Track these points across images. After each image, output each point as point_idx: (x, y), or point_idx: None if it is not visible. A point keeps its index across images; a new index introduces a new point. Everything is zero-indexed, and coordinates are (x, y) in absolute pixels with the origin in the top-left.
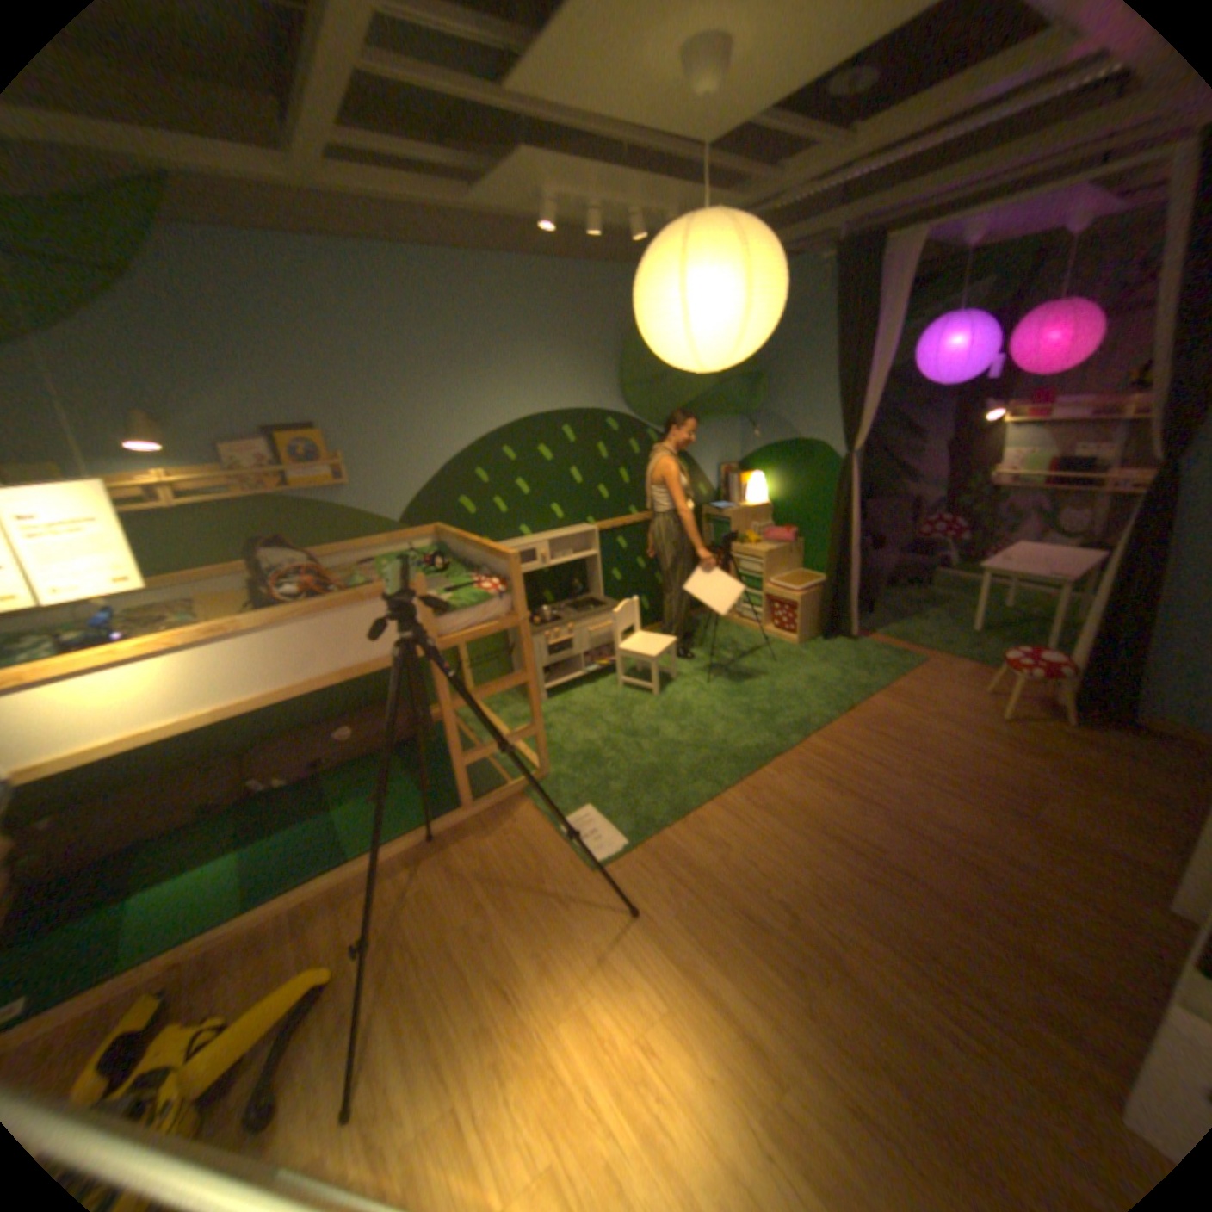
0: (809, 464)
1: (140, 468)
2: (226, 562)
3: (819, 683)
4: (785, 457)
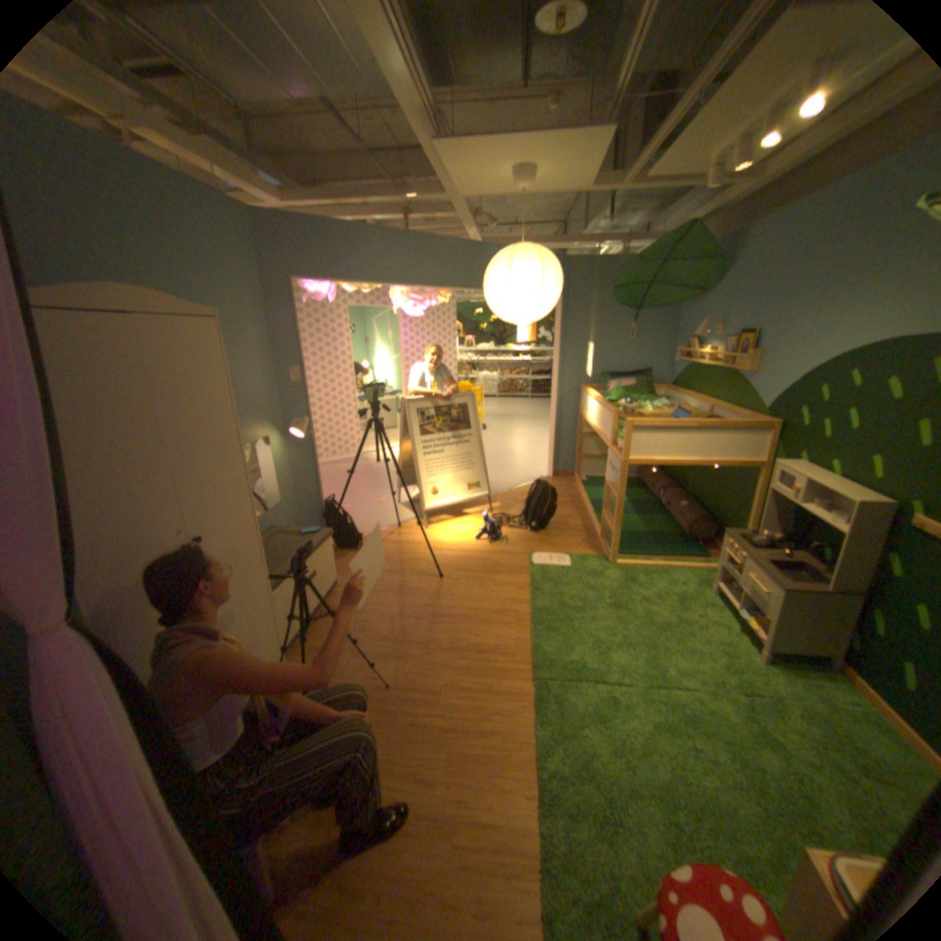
0: None
1: (714, 344)
2: (714, 397)
3: (613, 801)
4: None
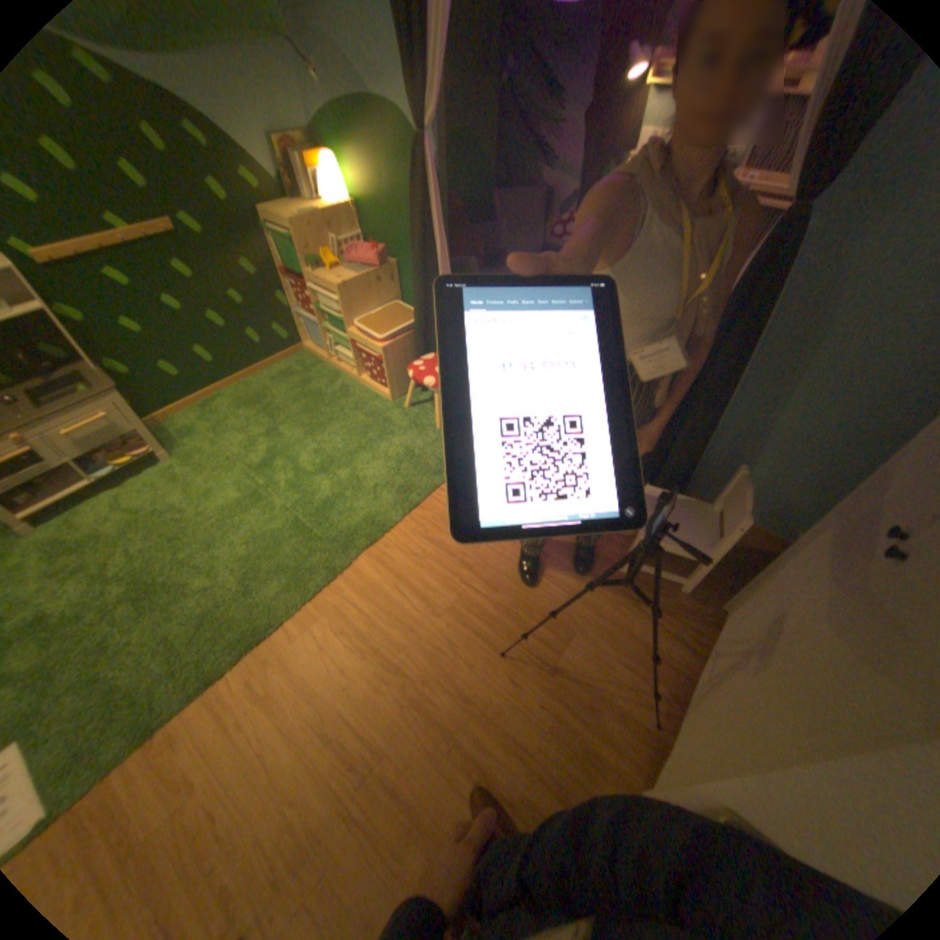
0: (384, 143)
1: None
2: None
3: (395, 462)
4: (354, 124)
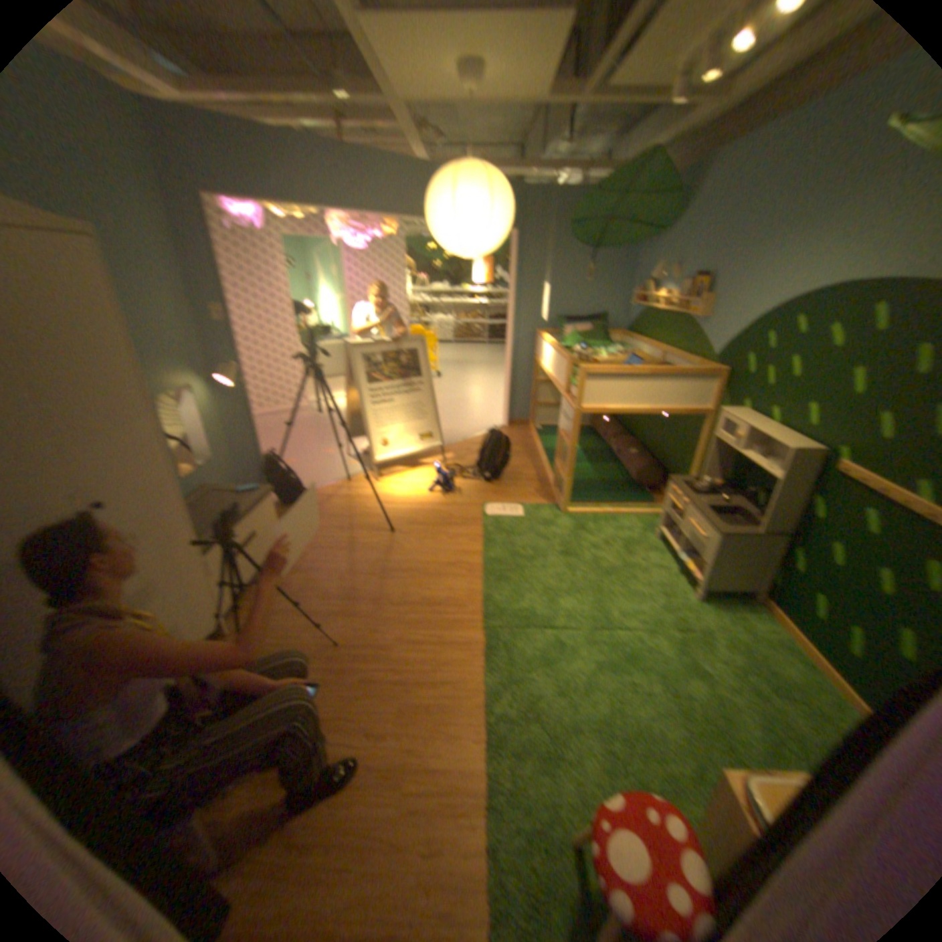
0: None
1: (669, 287)
2: (666, 343)
3: (555, 736)
4: None
